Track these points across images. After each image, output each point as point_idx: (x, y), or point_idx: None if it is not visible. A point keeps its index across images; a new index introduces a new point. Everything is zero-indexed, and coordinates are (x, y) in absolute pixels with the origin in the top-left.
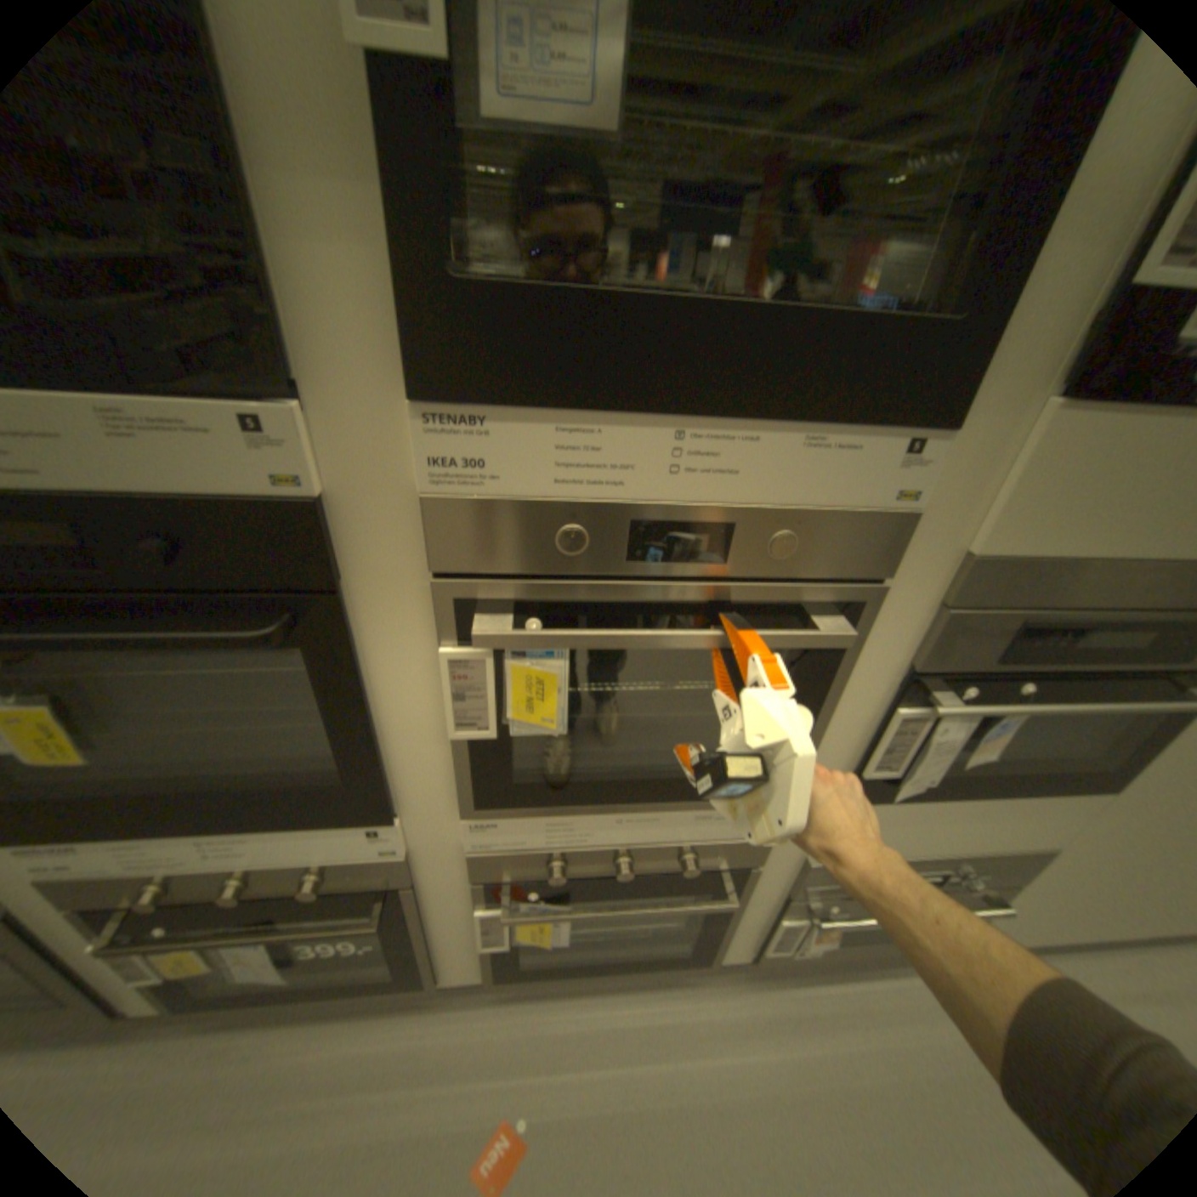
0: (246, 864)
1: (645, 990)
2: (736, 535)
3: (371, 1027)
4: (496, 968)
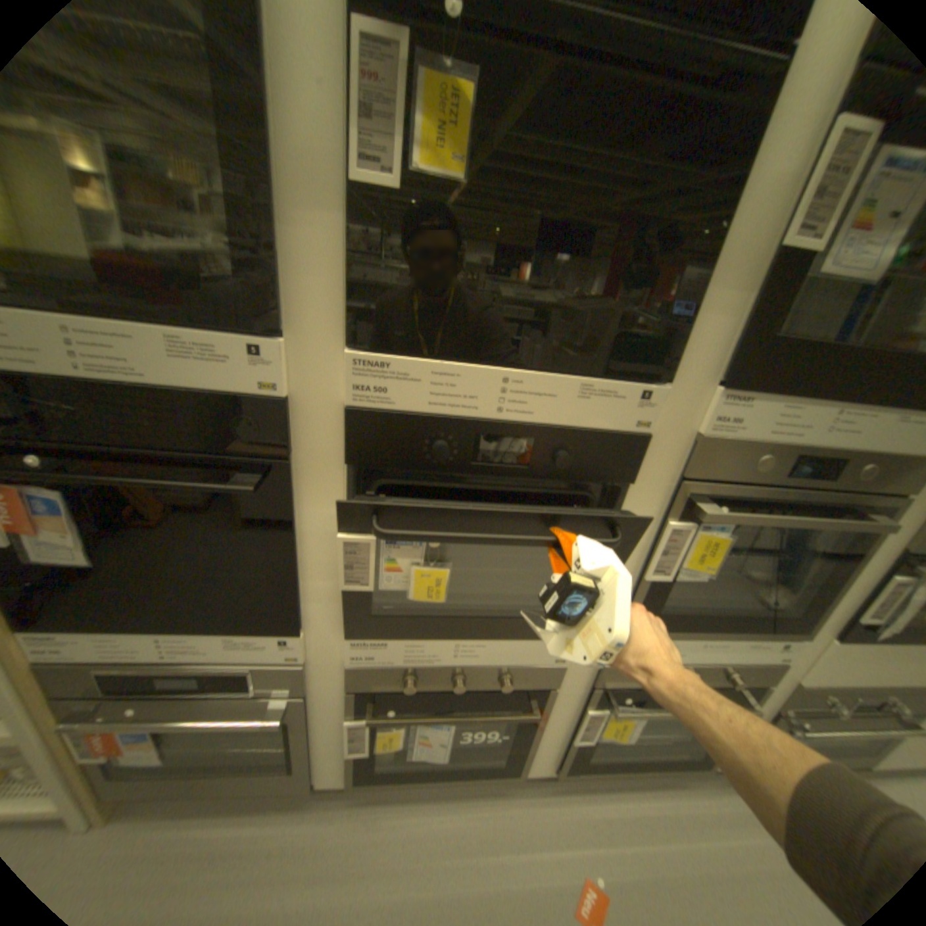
0: (476, 665)
1: (657, 790)
2: (846, 467)
3: (474, 809)
4: (573, 763)
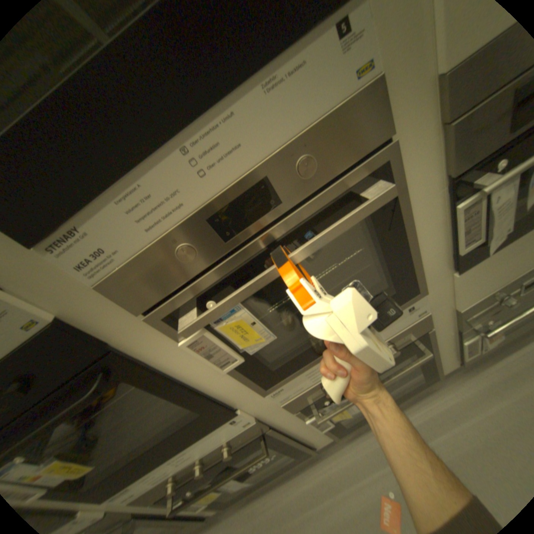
0: (193, 460)
1: (412, 403)
2: (272, 182)
3: (301, 478)
4: (335, 433)
